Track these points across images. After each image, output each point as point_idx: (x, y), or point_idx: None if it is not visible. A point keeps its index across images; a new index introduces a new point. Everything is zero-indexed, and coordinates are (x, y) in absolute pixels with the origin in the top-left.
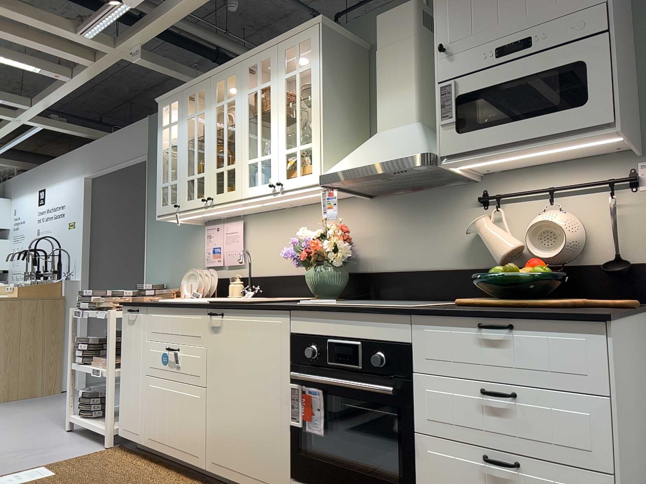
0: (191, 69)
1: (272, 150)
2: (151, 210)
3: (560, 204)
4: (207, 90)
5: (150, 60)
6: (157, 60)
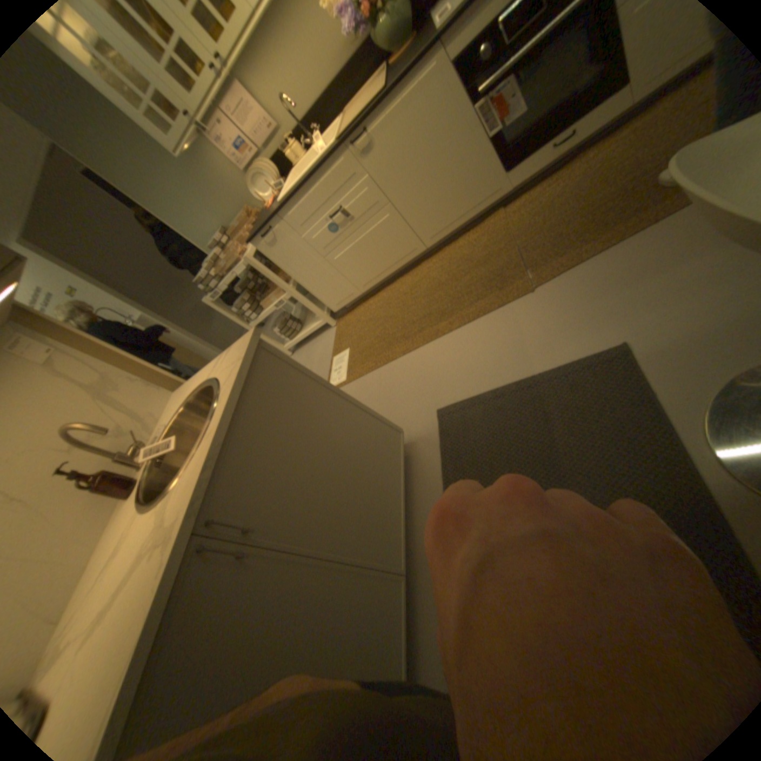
0: None
1: None
2: (128, 187)
3: None
4: None
5: None
6: None
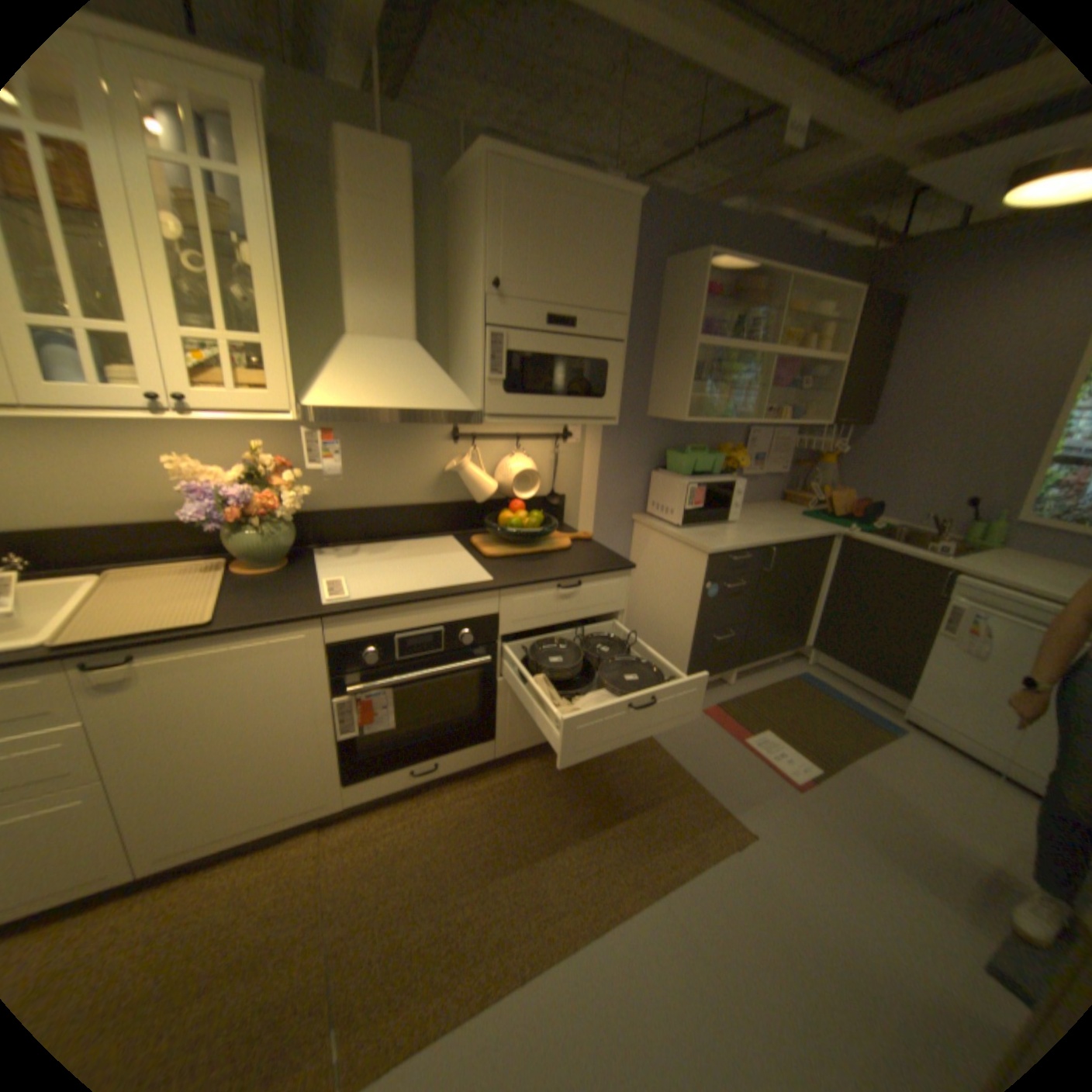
0: None
1: (138, 320)
2: None
3: (525, 450)
4: None
5: None
6: None
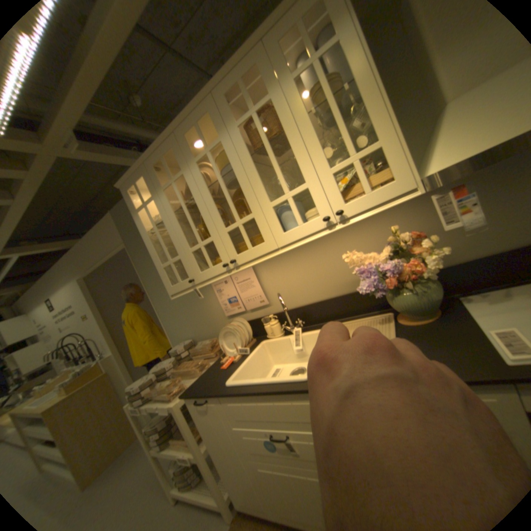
0: (133, 151)
1: (309, 178)
2: (149, 285)
3: None
4: (176, 149)
5: (90, 149)
6: (97, 148)
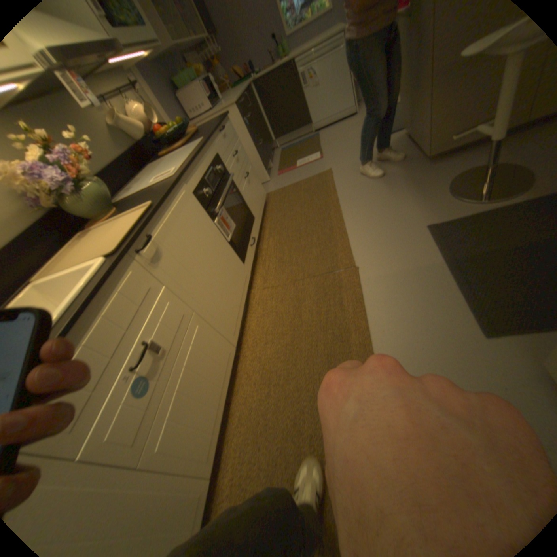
0: None
1: None
2: None
3: (127, 97)
4: None
5: None
6: None
